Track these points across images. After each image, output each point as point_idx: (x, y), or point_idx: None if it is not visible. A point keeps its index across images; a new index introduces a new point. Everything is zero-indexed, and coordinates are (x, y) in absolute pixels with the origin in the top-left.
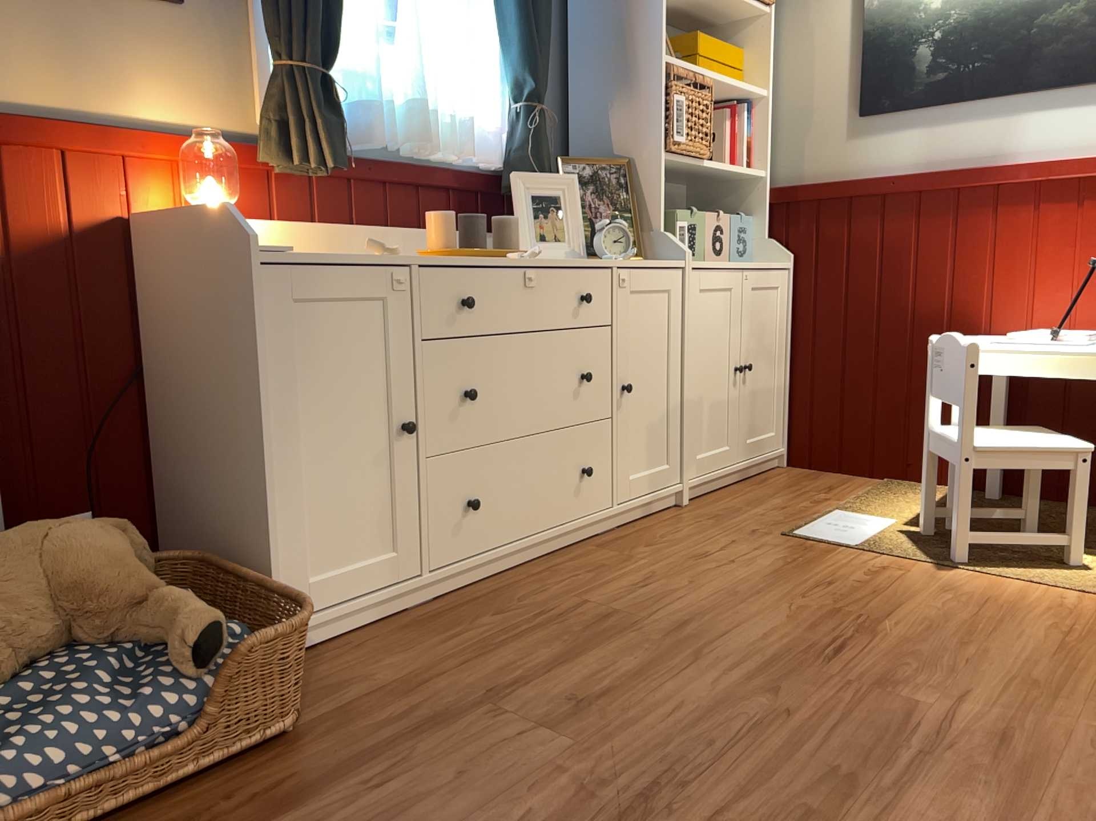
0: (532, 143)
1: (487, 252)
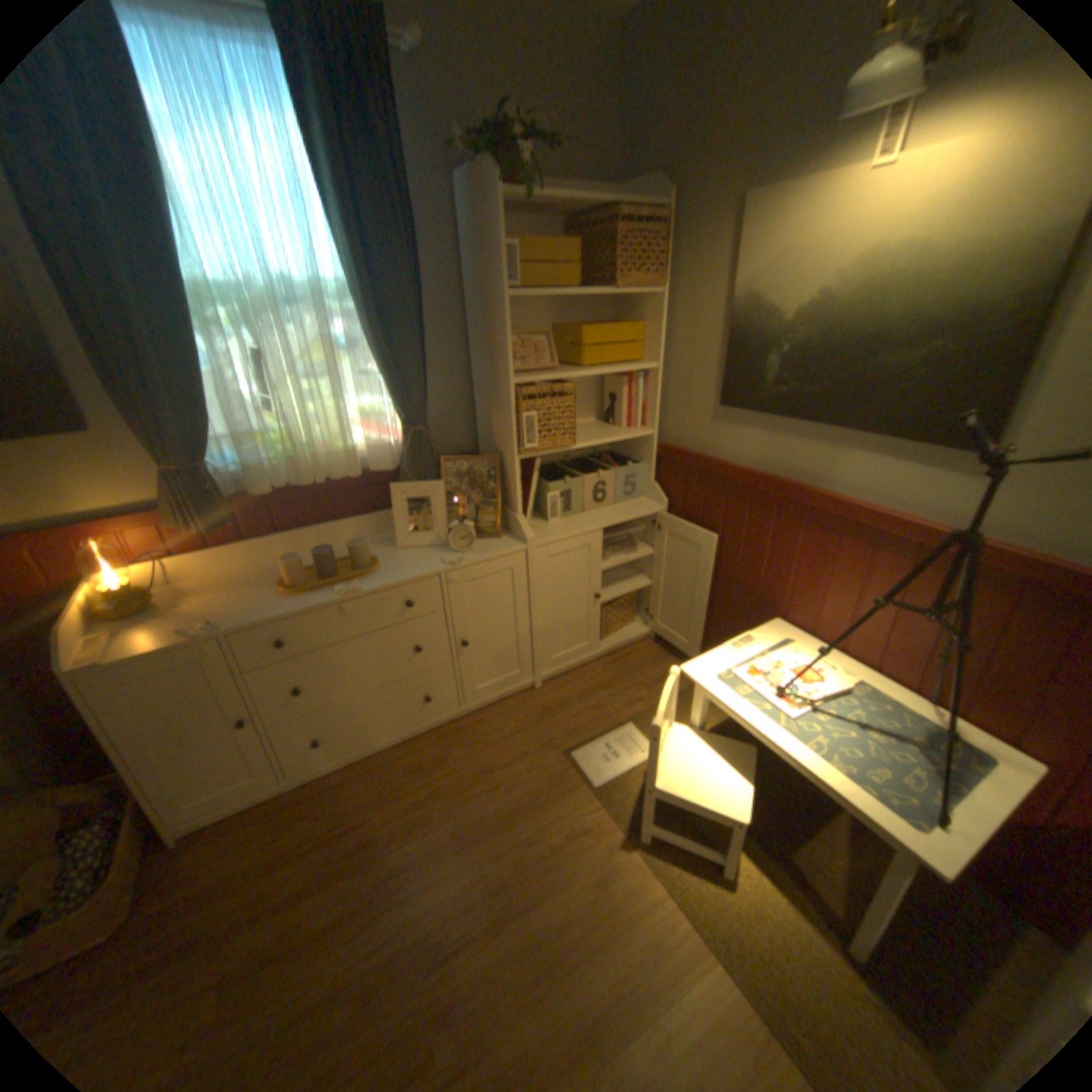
0: (408, 456)
1: (321, 584)
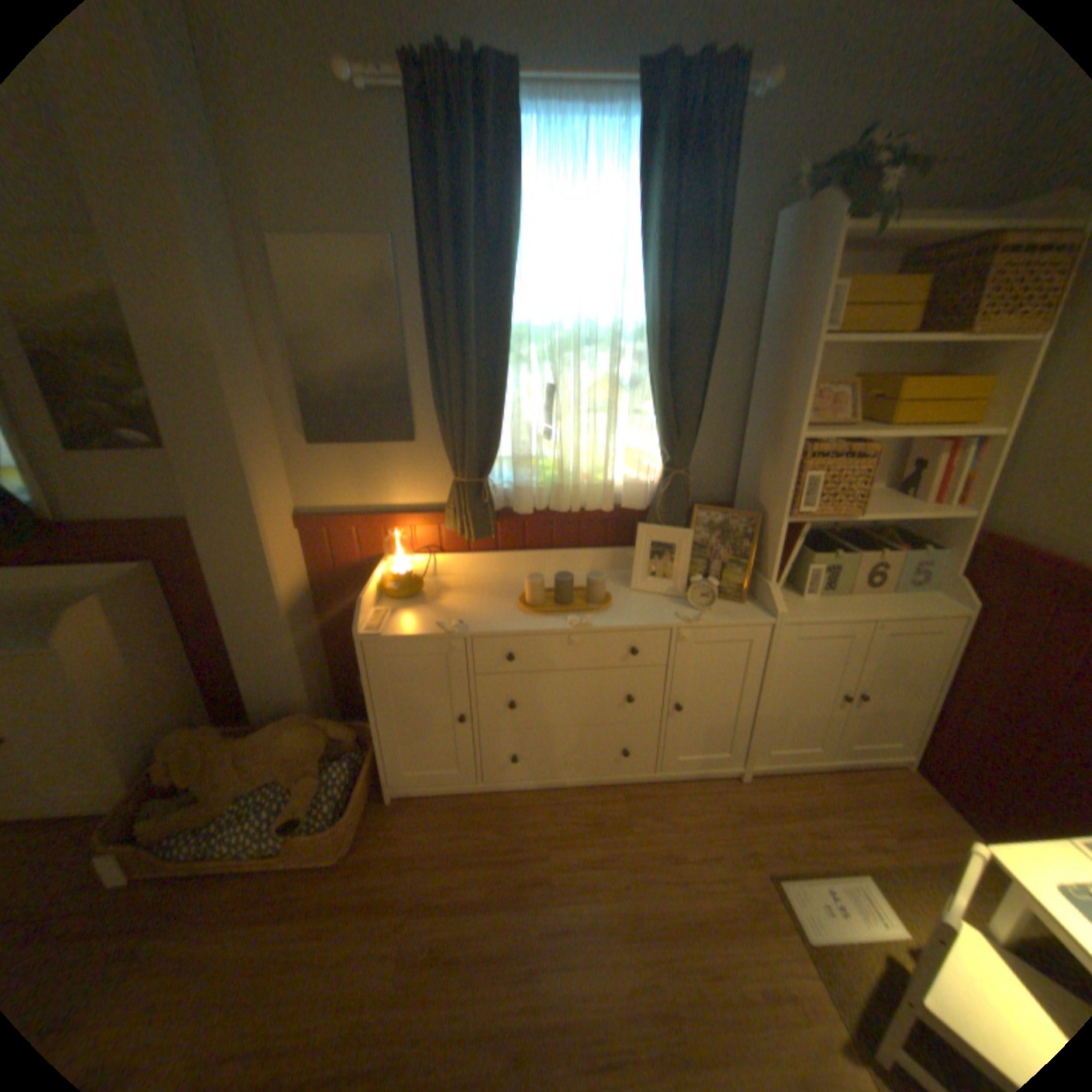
0: (663, 499)
1: (556, 610)
